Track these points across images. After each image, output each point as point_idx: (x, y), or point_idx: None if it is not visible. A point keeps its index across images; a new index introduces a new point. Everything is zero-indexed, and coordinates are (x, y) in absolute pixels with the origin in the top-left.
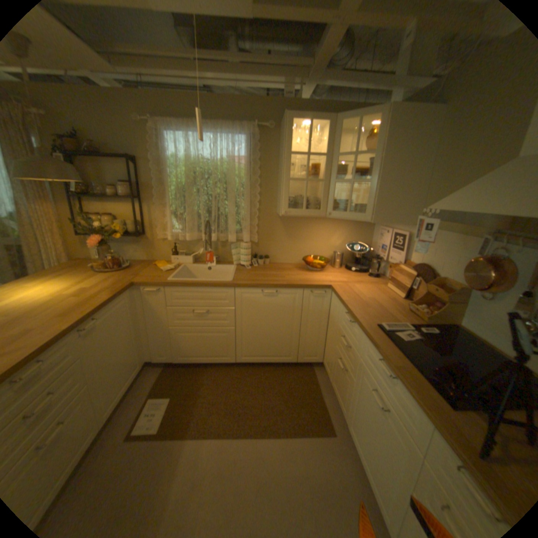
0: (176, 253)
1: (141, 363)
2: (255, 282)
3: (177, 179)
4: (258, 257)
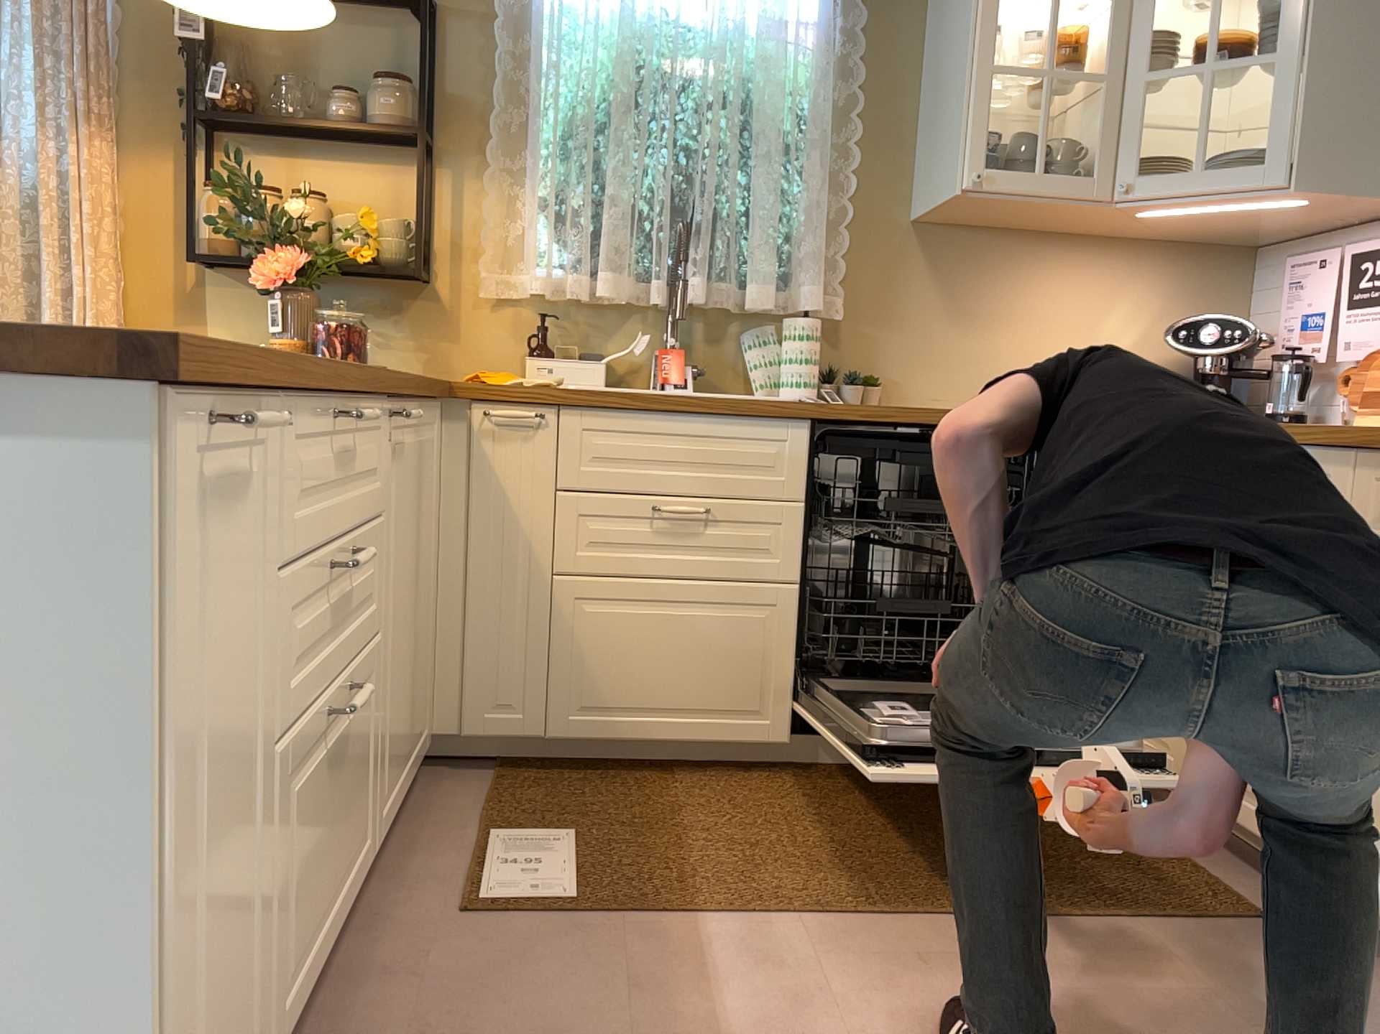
0: (539, 356)
1: (428, 730)
2: (887, 405)
3: (583, 81)
4: (838, 383)
